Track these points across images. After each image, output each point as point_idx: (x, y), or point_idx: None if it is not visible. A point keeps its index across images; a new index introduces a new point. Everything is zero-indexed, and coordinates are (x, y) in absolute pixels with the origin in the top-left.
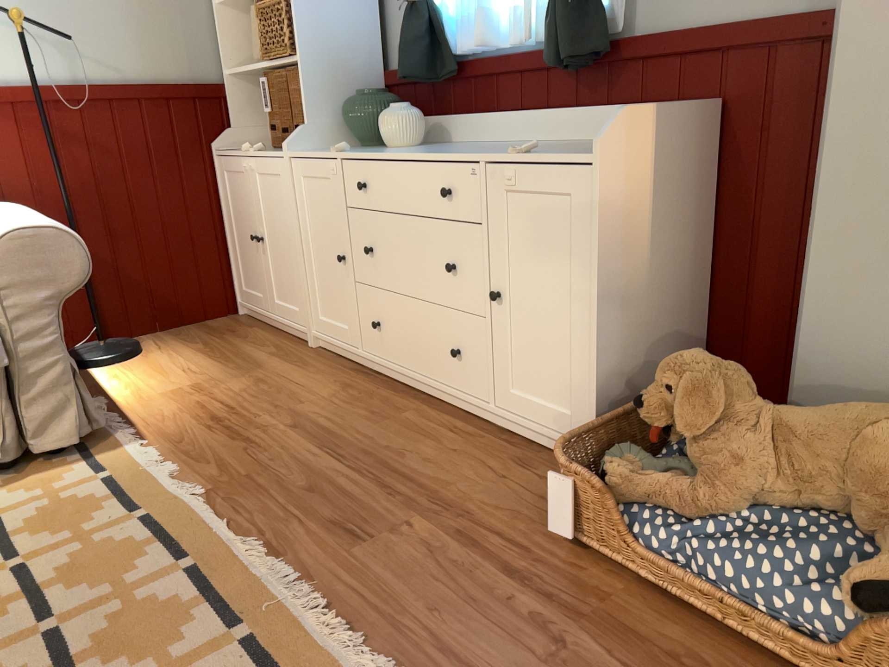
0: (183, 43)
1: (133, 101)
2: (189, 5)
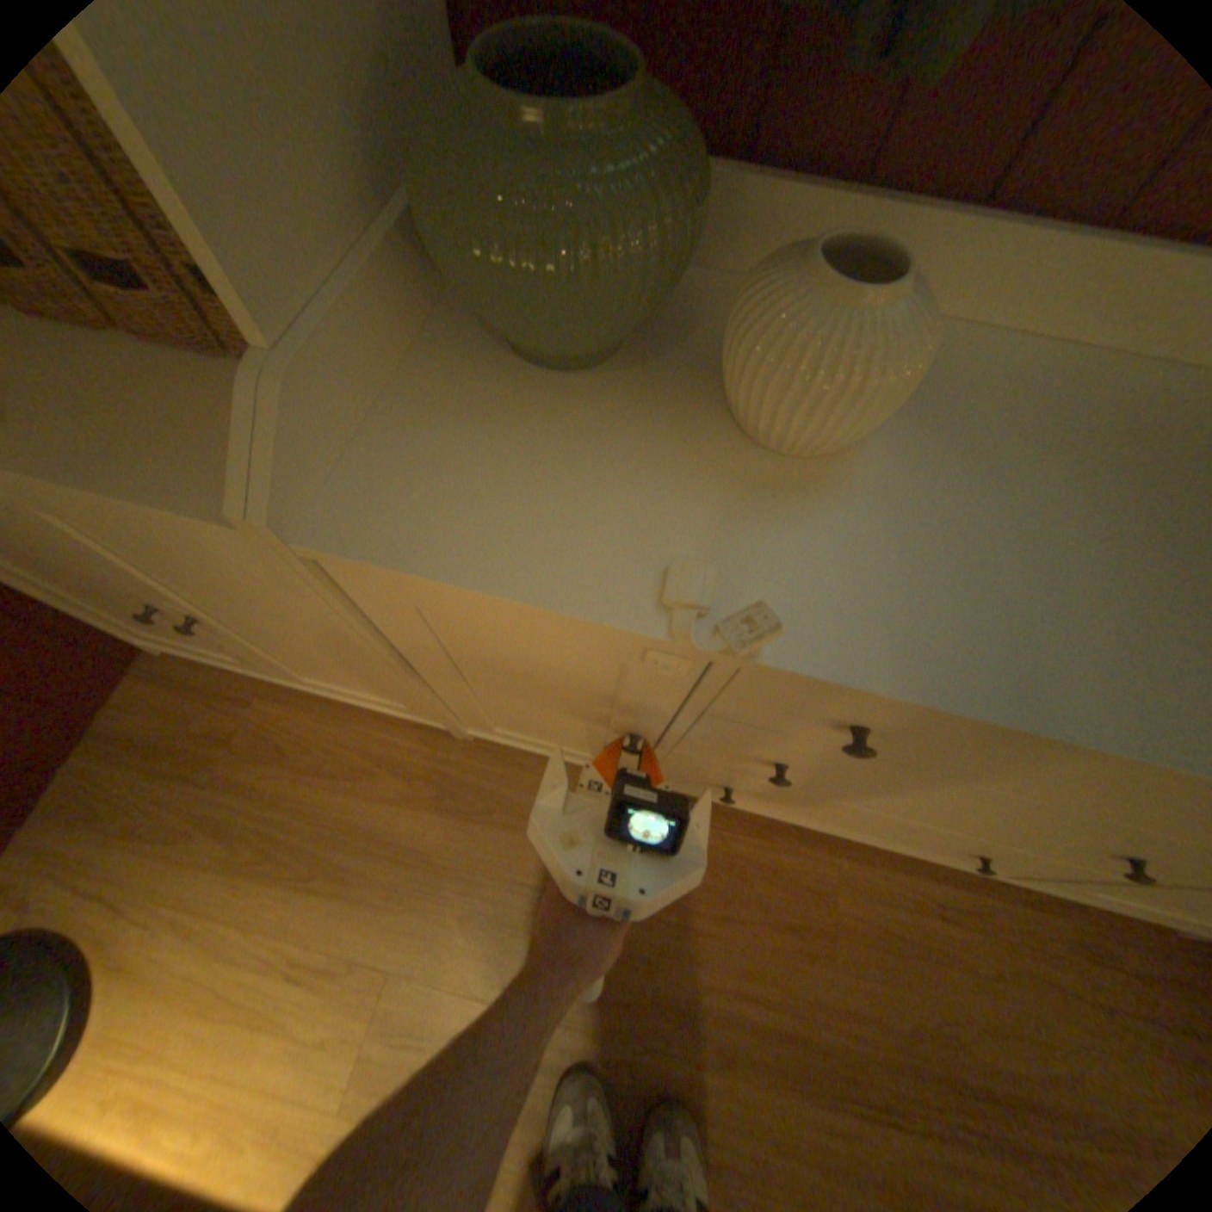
0: None
1: None
2: None
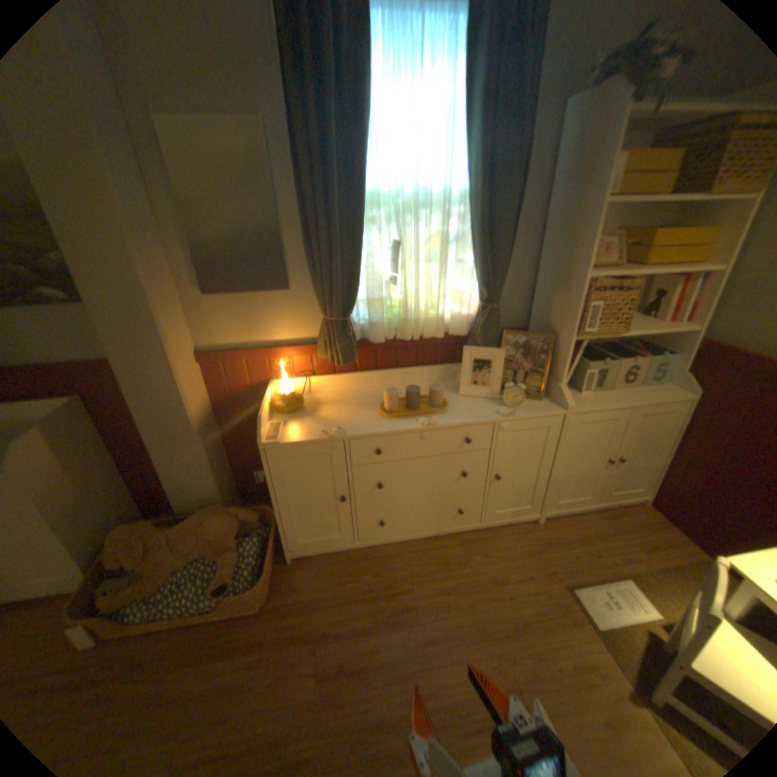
0: None
1: None
2: None
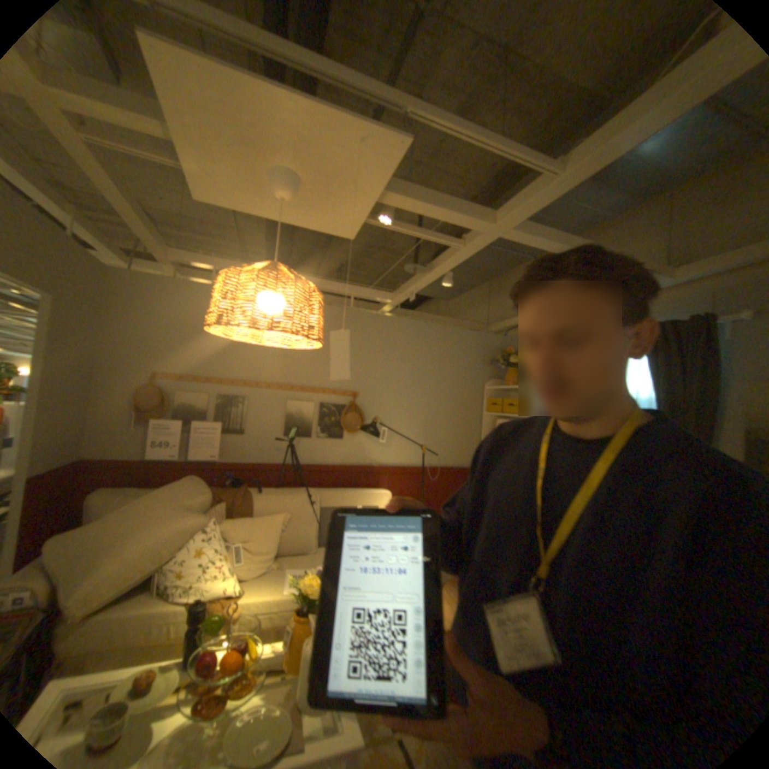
0: (467, 451)
1: (447, 472)
2: (472, 437)
